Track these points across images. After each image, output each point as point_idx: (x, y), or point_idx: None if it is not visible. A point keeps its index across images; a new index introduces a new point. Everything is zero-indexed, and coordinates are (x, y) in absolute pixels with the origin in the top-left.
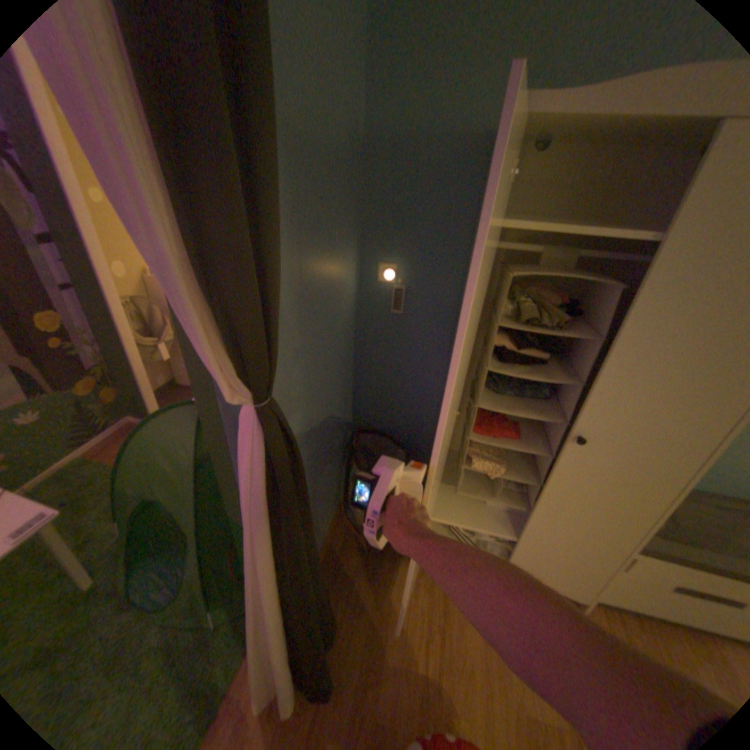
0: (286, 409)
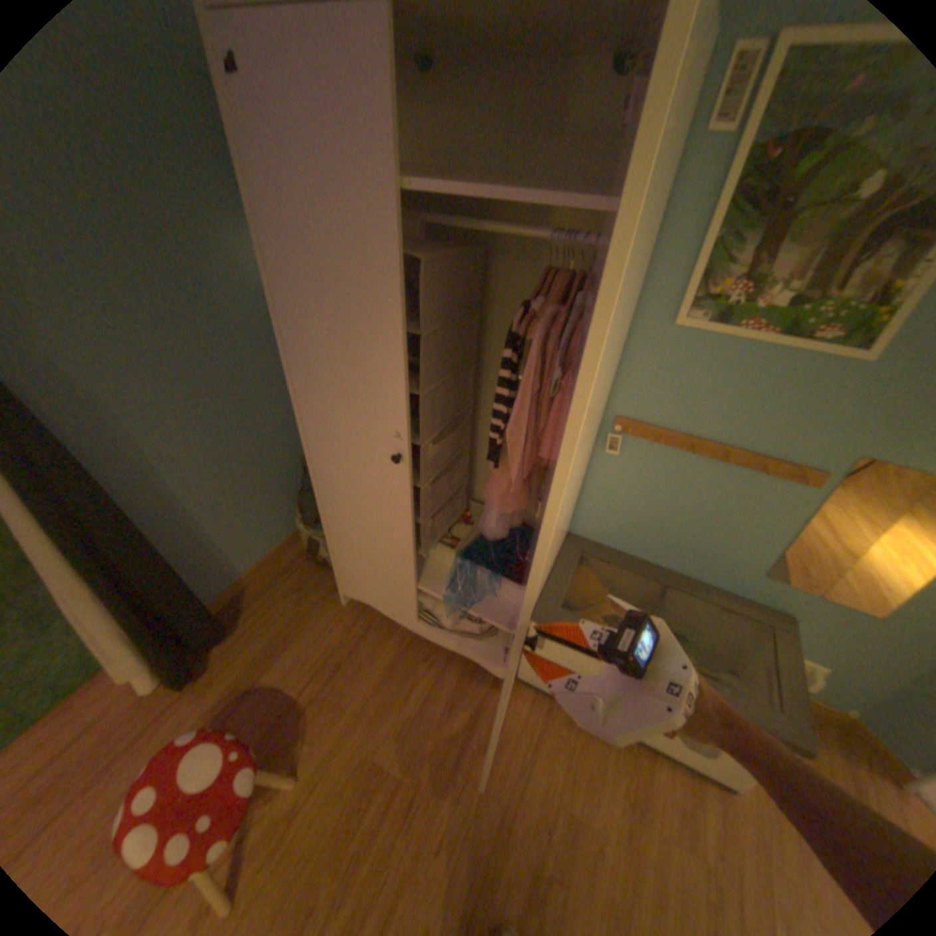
0: (97, 385)
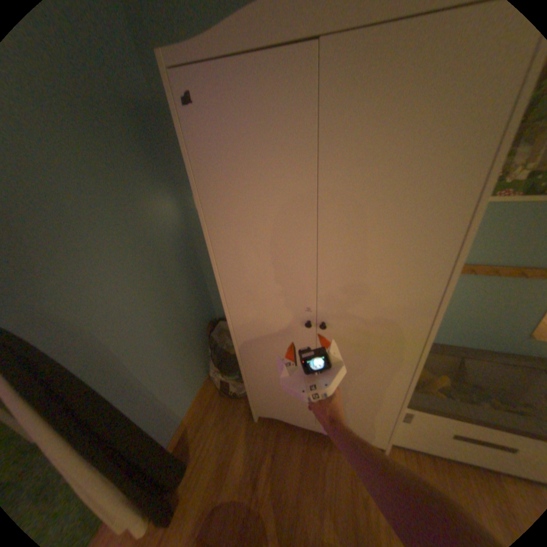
0: (87, 322)
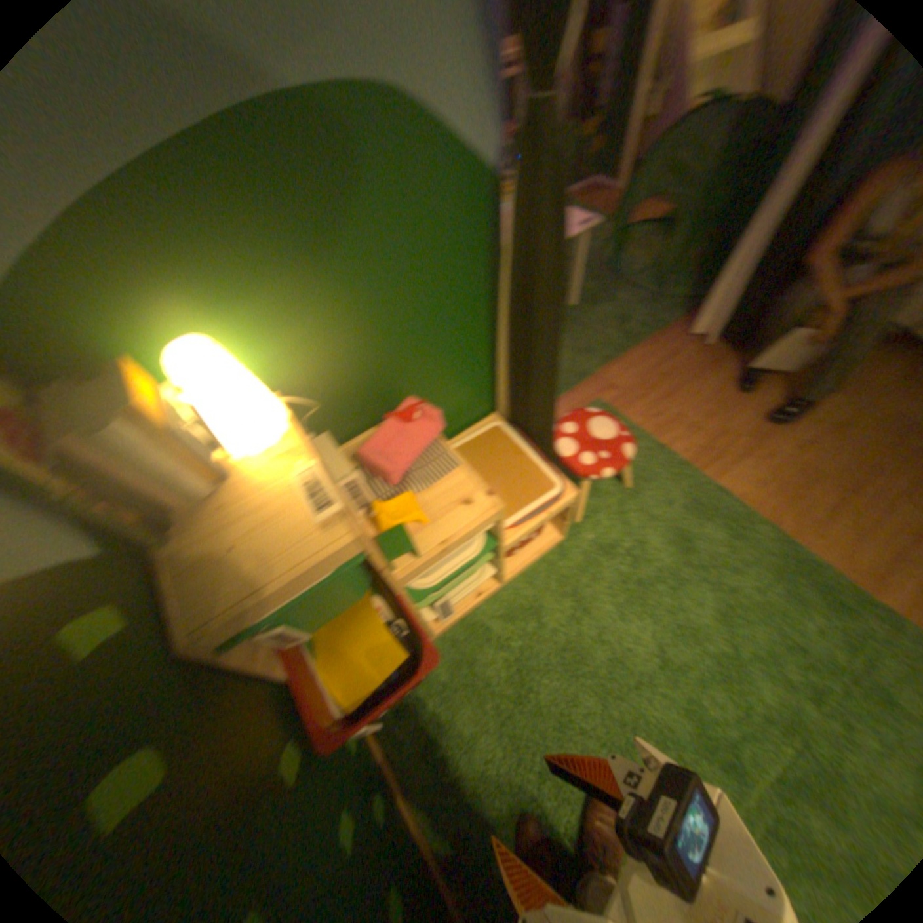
0: None
